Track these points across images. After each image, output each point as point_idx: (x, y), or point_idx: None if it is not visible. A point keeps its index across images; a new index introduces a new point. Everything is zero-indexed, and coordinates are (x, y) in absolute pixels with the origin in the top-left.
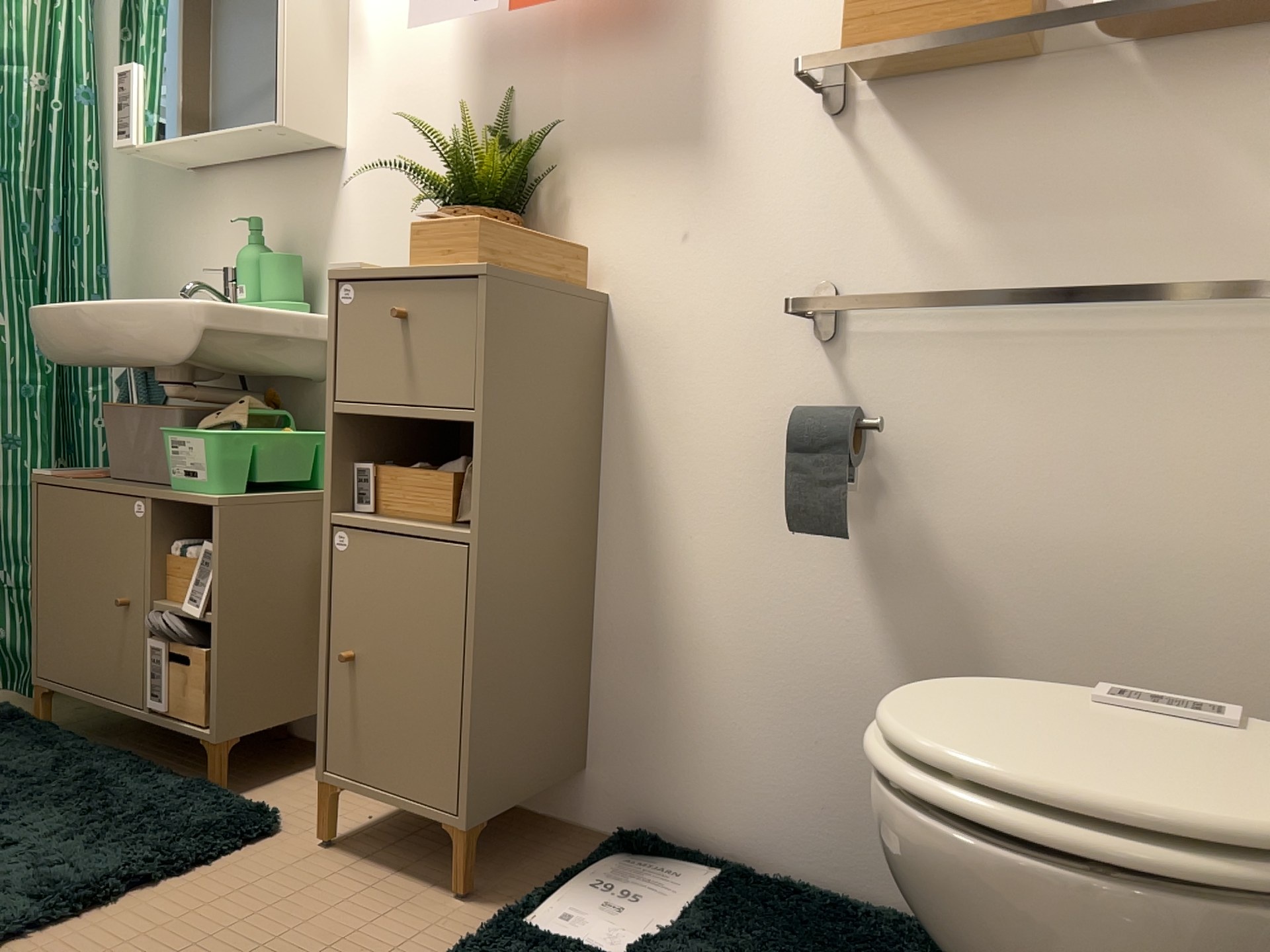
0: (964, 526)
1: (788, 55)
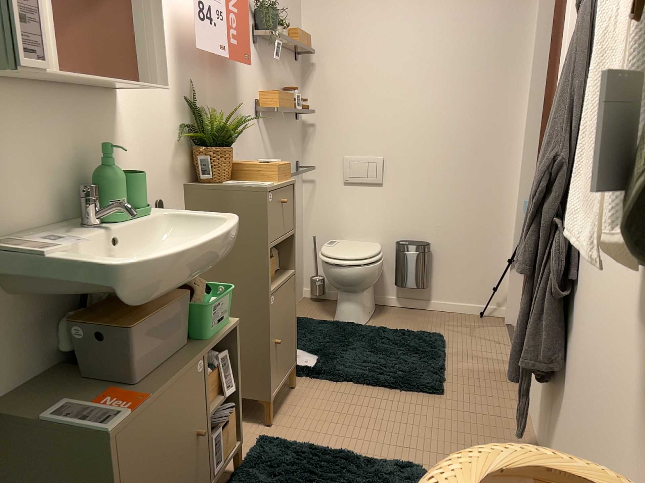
0: None
1: (251, 95)
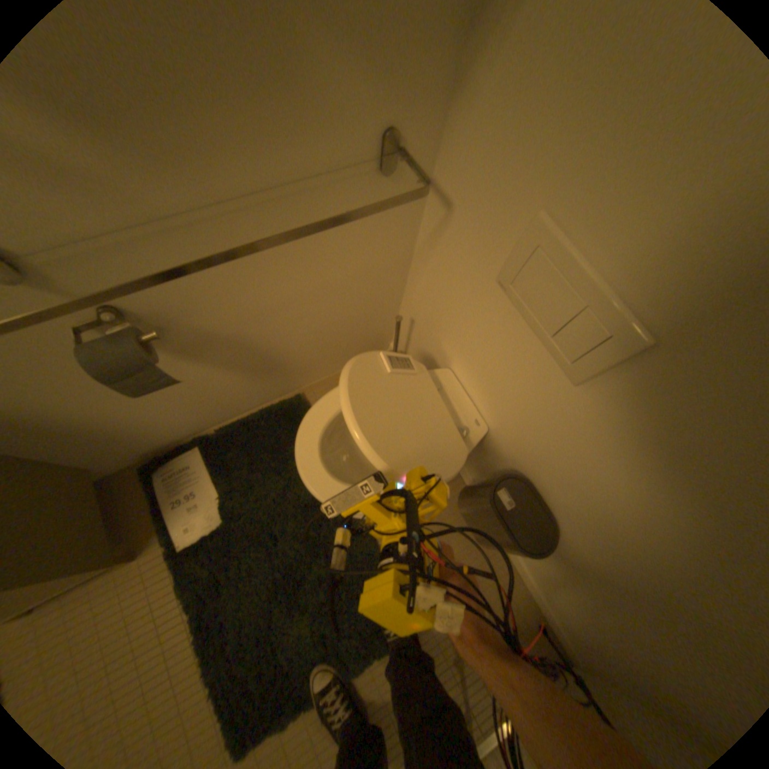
0: (226, 320)
1: None
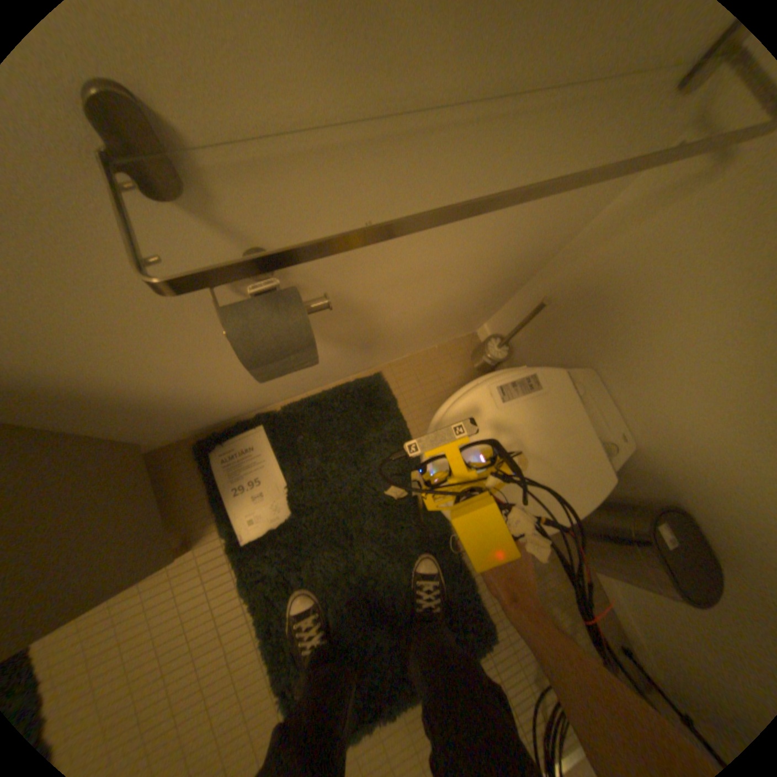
0: (372, 284)
1: None
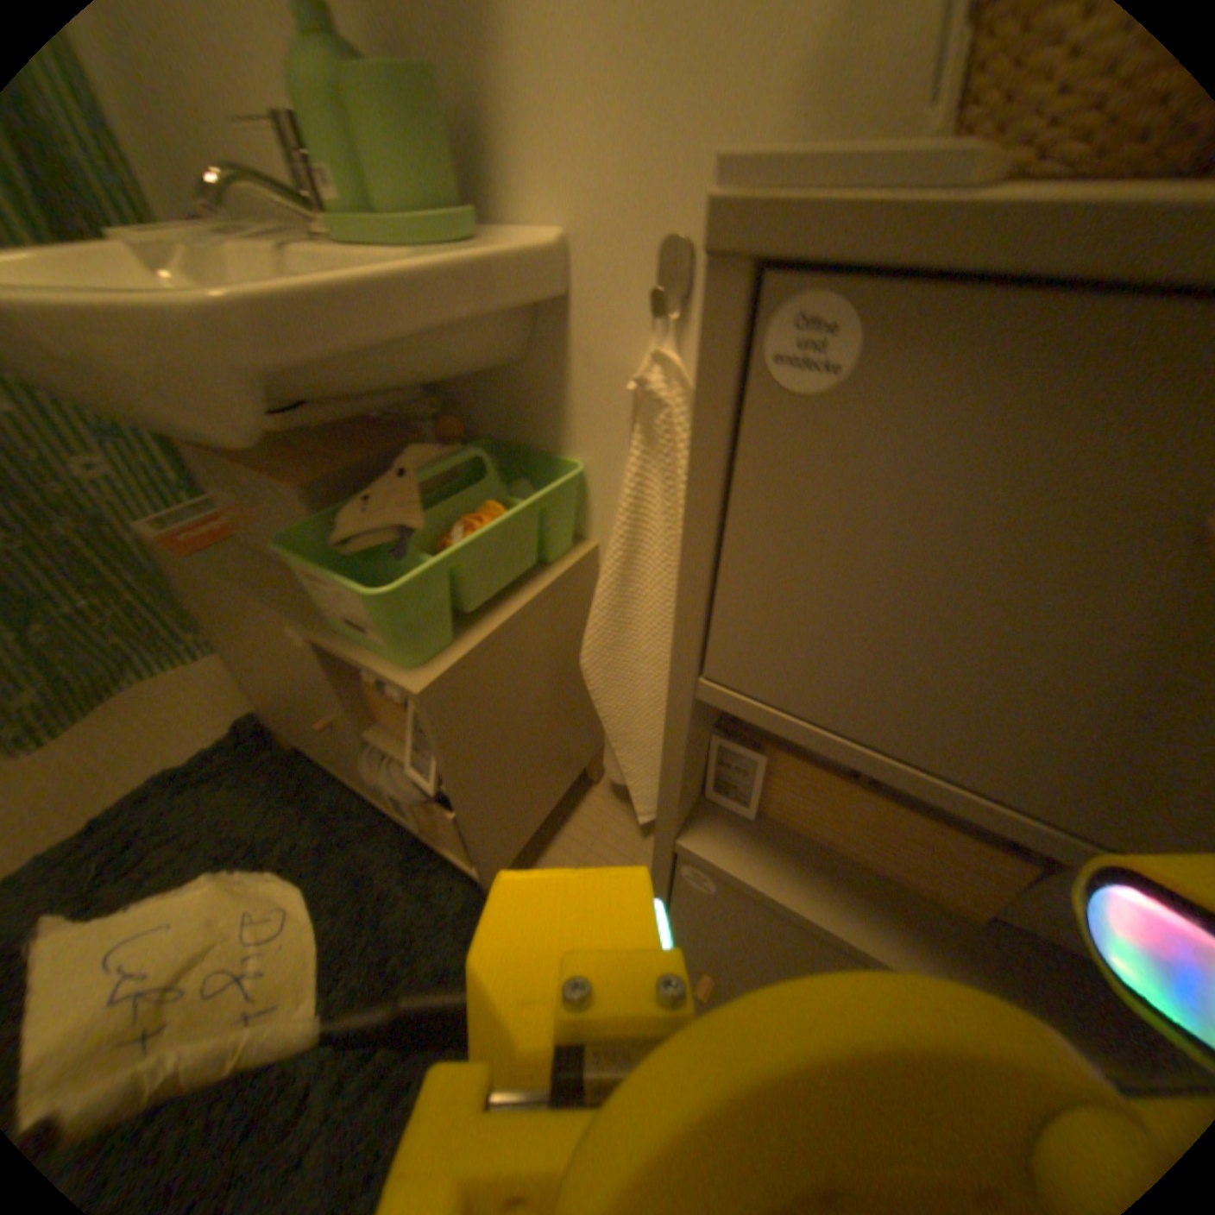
0: None
1: None
